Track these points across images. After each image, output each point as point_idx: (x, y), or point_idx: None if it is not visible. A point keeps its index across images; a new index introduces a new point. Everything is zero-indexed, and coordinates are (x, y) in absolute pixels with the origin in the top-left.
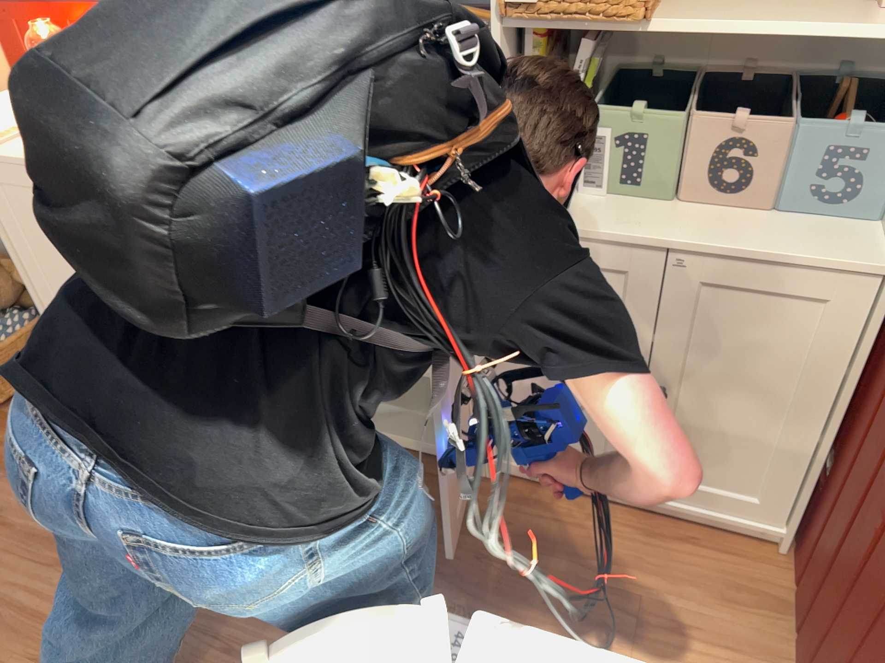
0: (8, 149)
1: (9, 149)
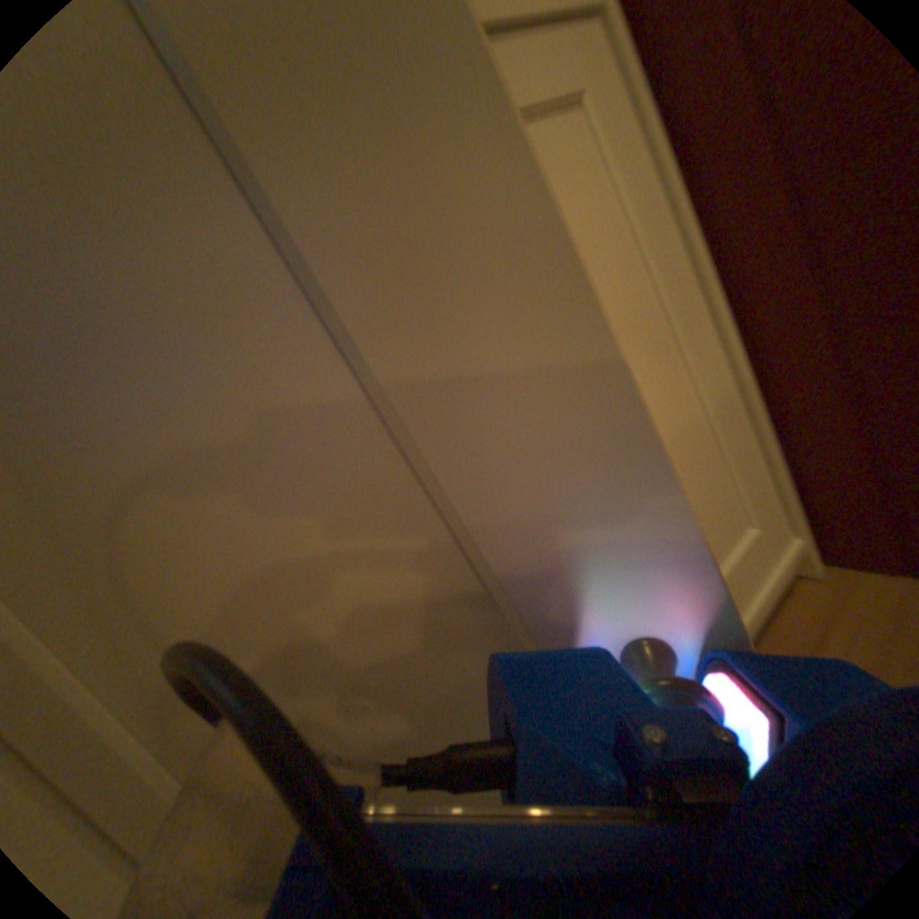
0: None
1: None
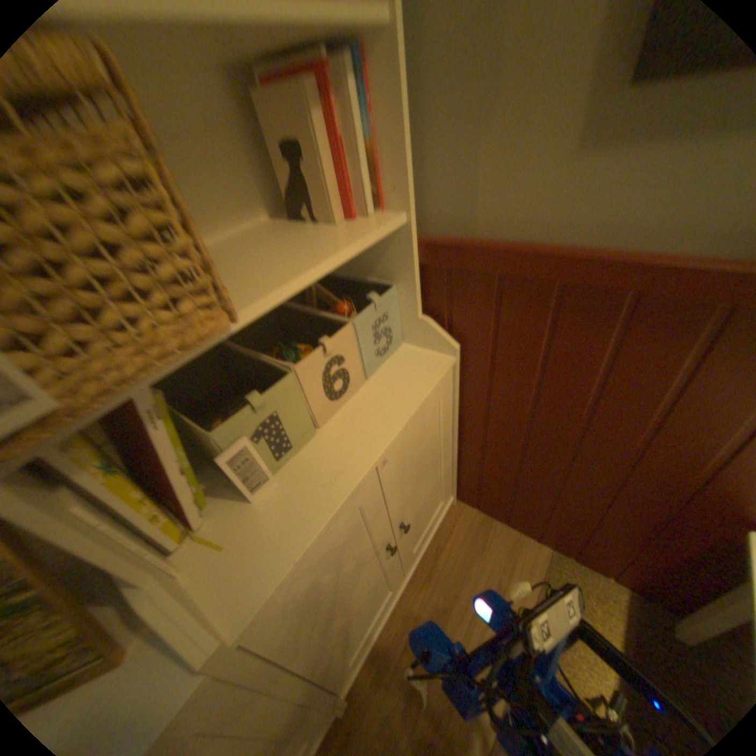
0: None
1: None
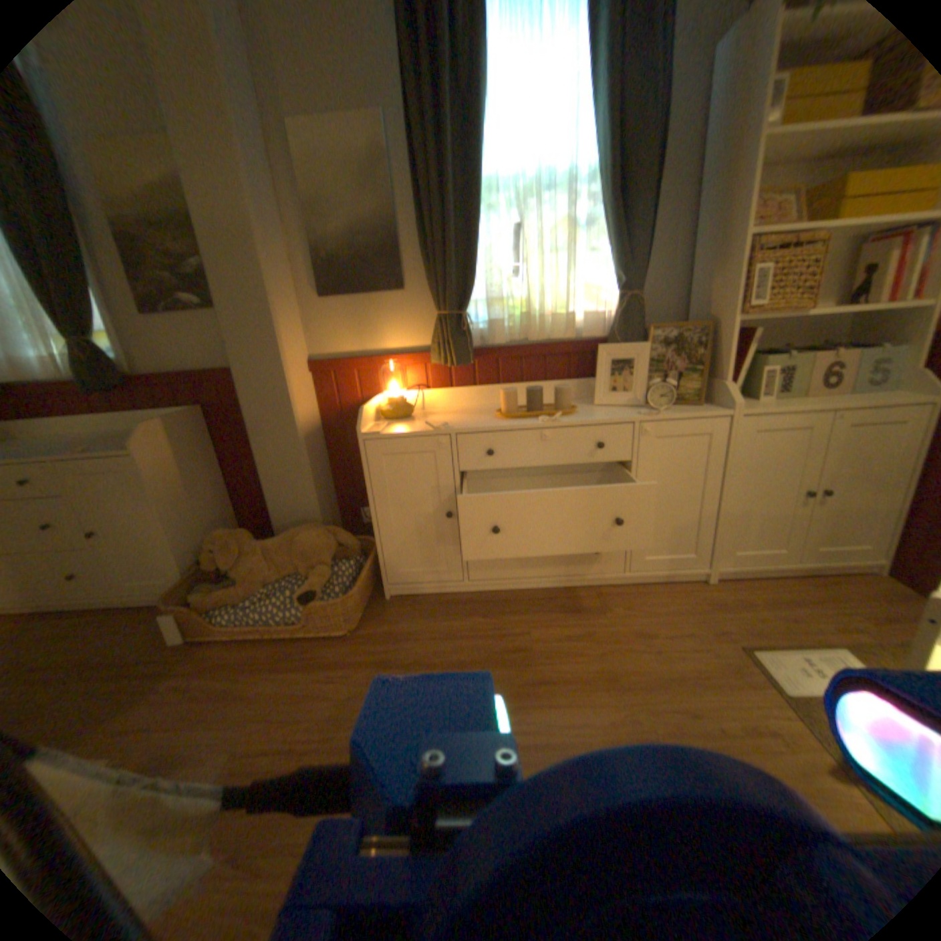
0: (367, 434)
1: (381, 429)
